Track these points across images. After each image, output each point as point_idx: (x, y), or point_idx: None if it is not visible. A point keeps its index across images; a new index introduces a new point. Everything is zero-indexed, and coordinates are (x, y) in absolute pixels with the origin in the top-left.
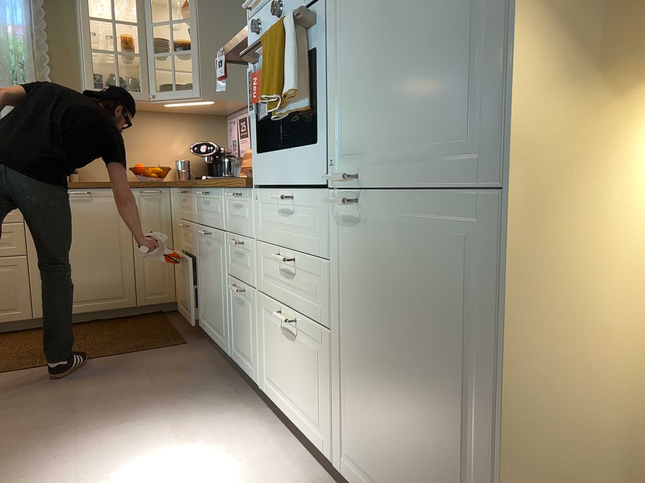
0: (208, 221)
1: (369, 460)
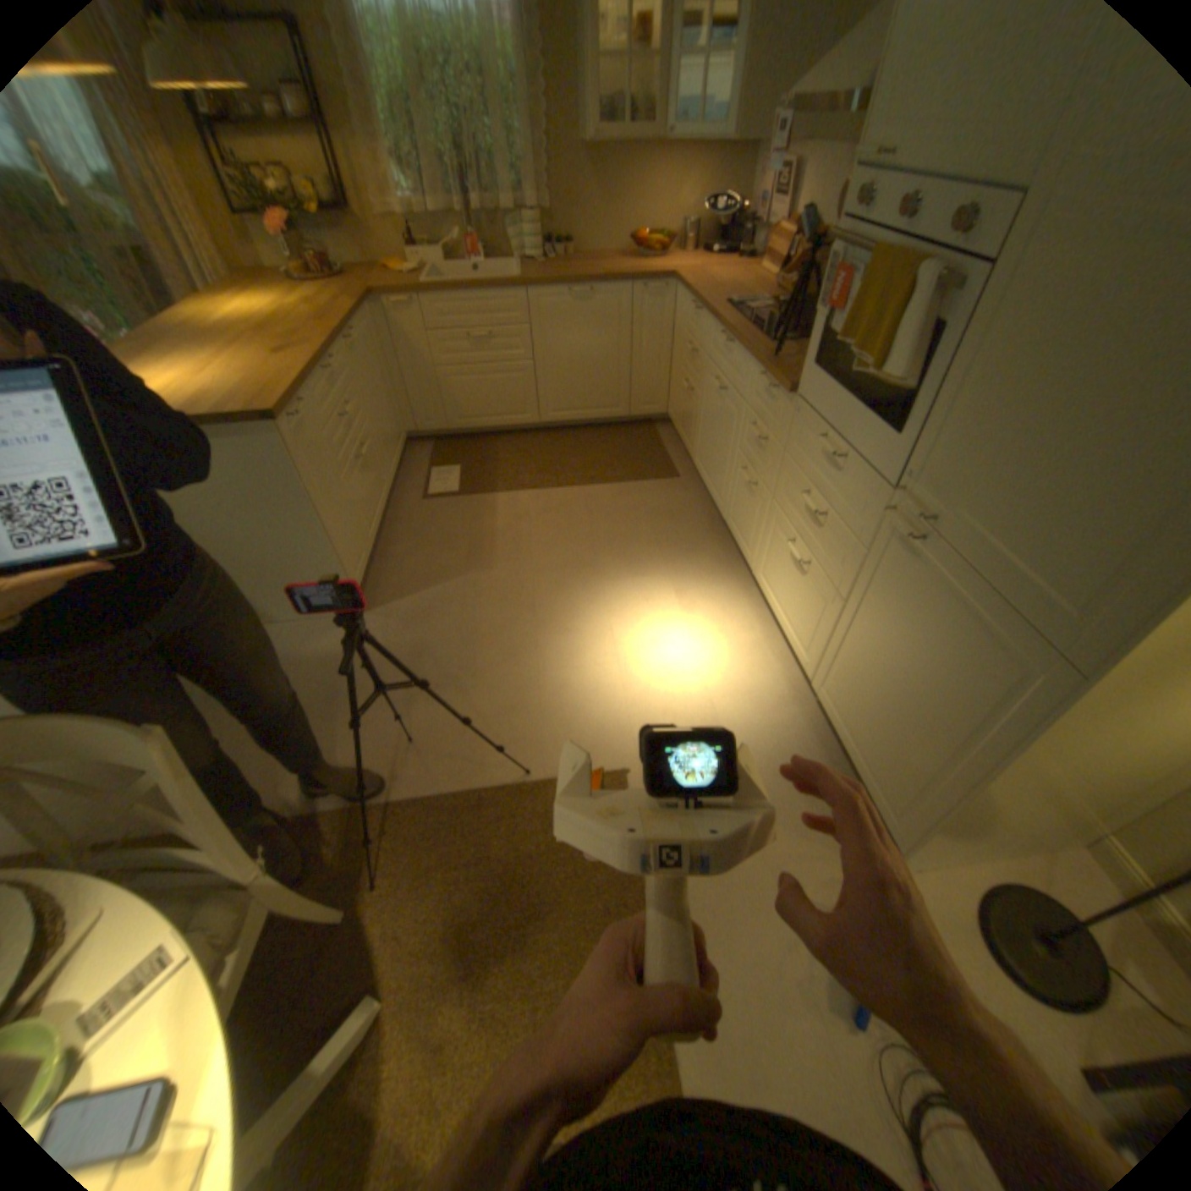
0: (725, 374)
1: (840, 703)
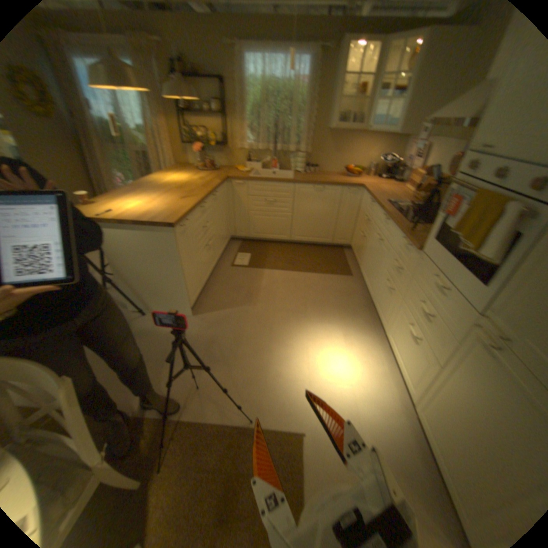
0: (384, 233)
1: (435, 429)
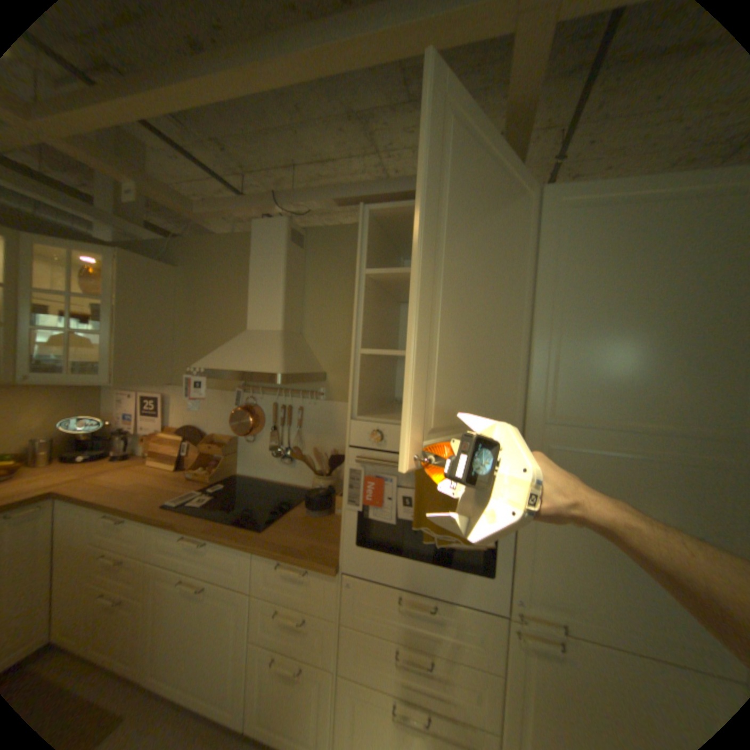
0: (198, 574)
1: None
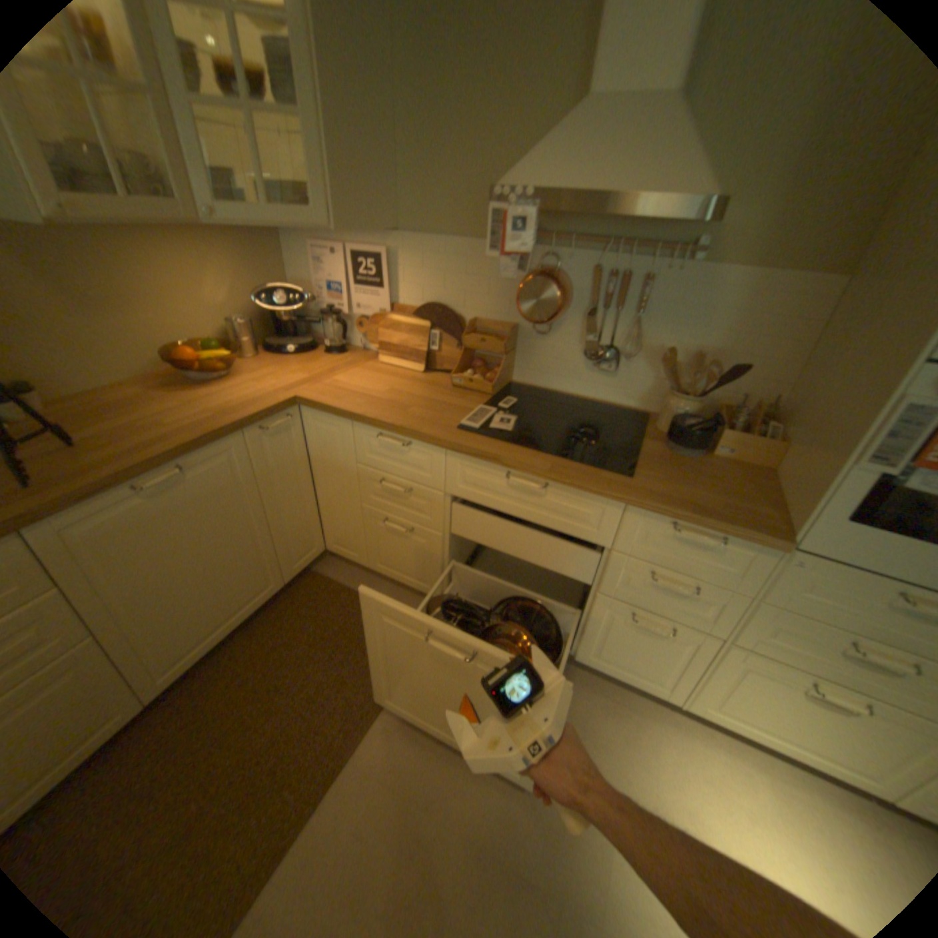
0: (532, 516)
1: None
